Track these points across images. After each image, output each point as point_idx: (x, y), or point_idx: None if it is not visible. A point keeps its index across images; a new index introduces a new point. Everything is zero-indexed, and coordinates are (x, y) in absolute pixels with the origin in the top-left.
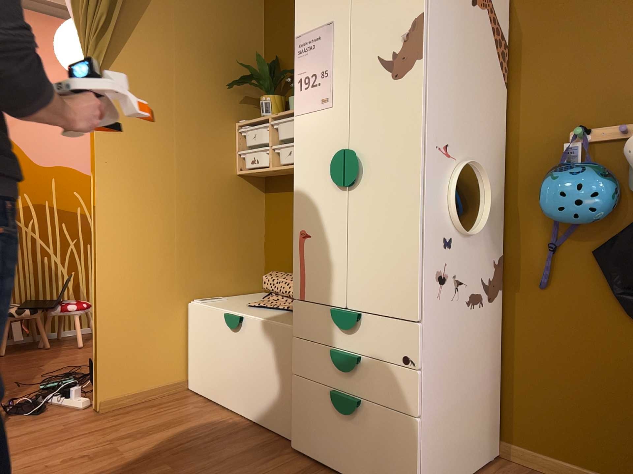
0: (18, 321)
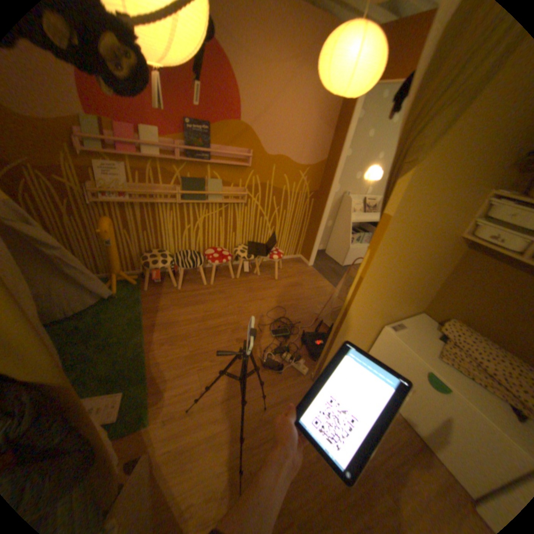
0: (246, 262)
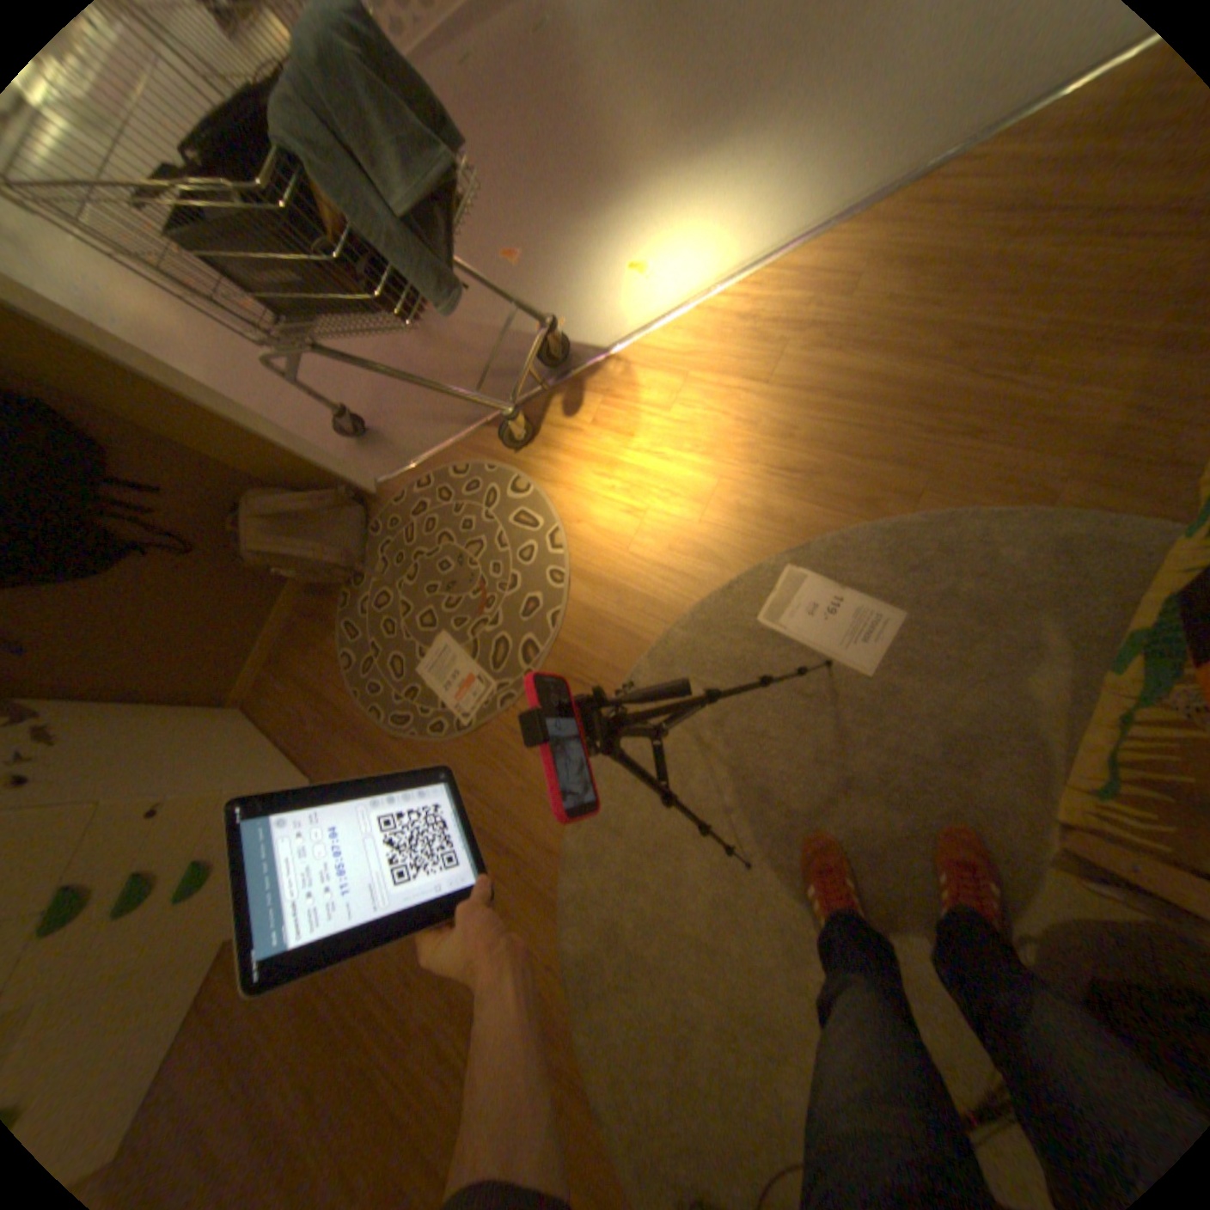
0: None
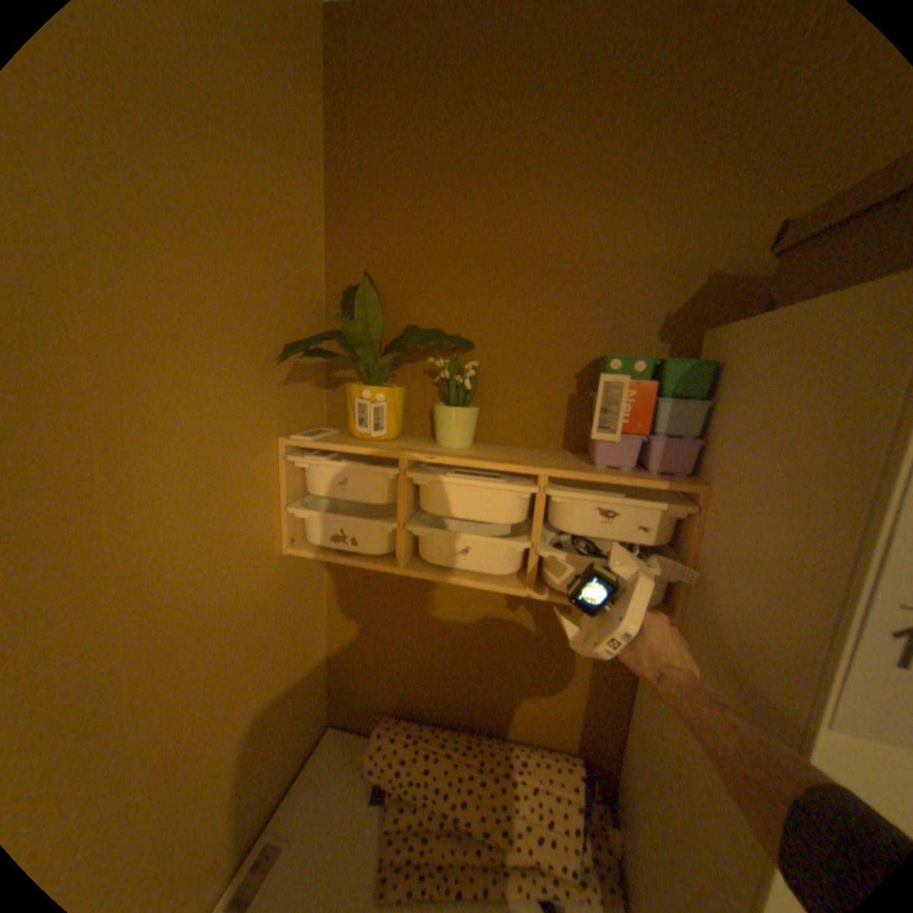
0: None
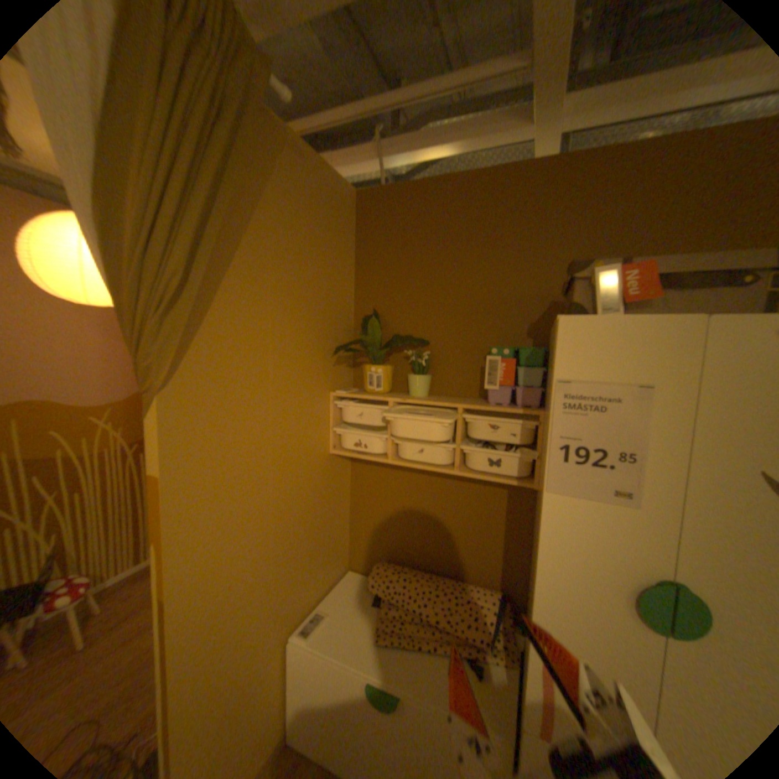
0: None
